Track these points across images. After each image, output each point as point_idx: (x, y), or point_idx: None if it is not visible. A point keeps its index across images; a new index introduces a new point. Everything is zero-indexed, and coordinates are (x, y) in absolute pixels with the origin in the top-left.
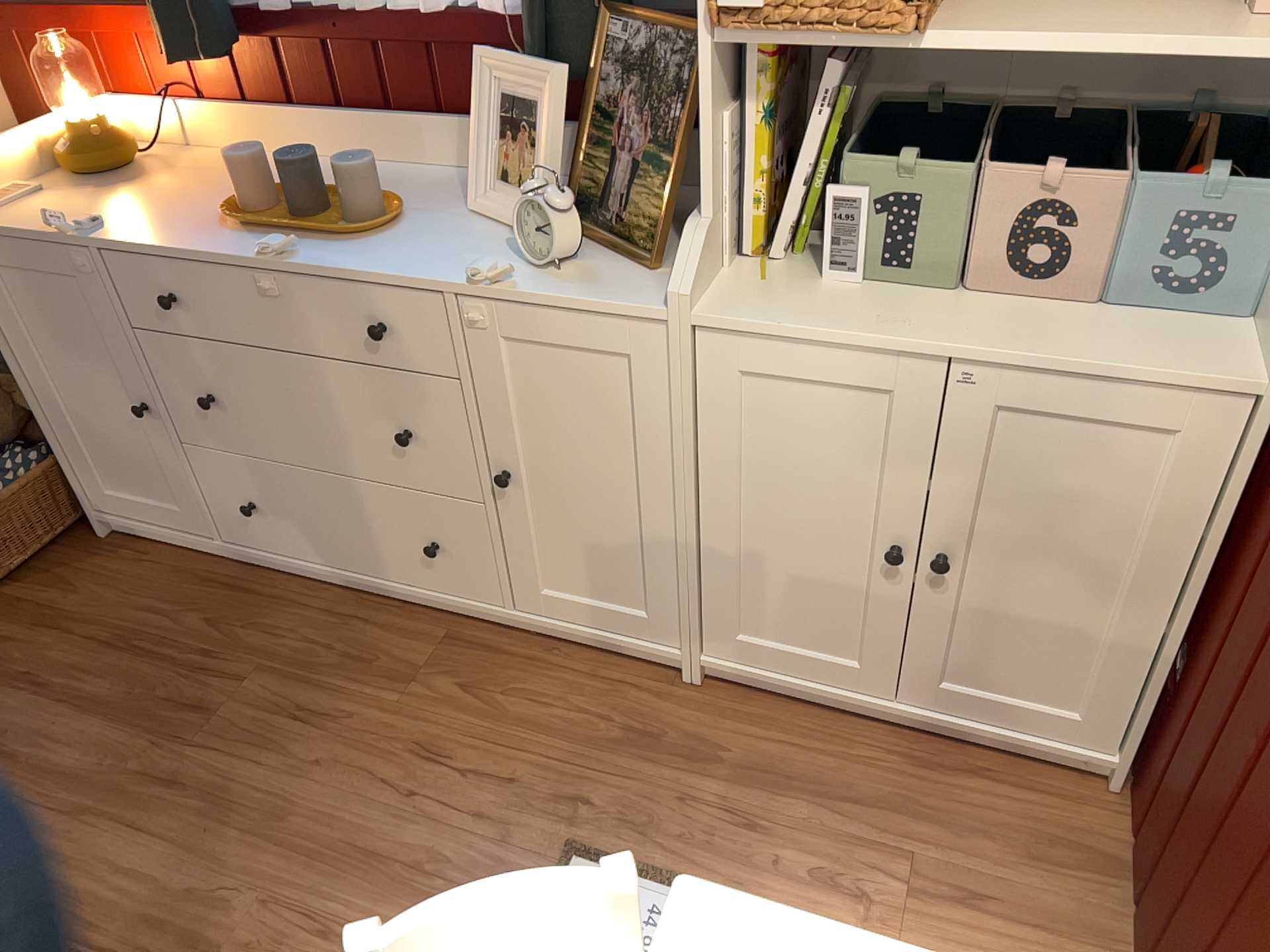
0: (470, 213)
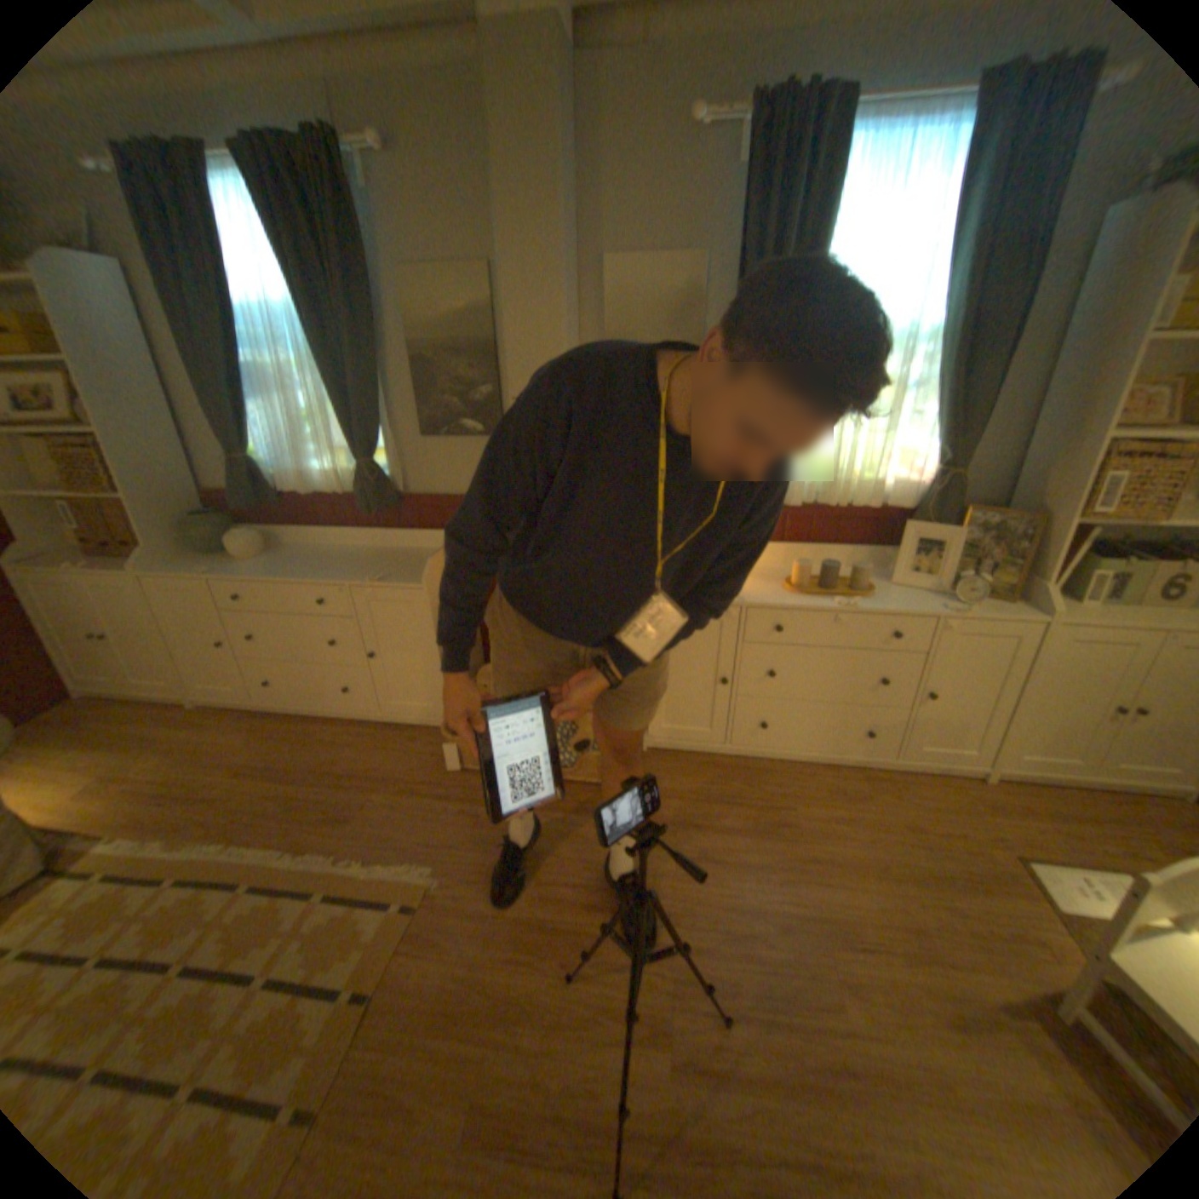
0: (892, 587)
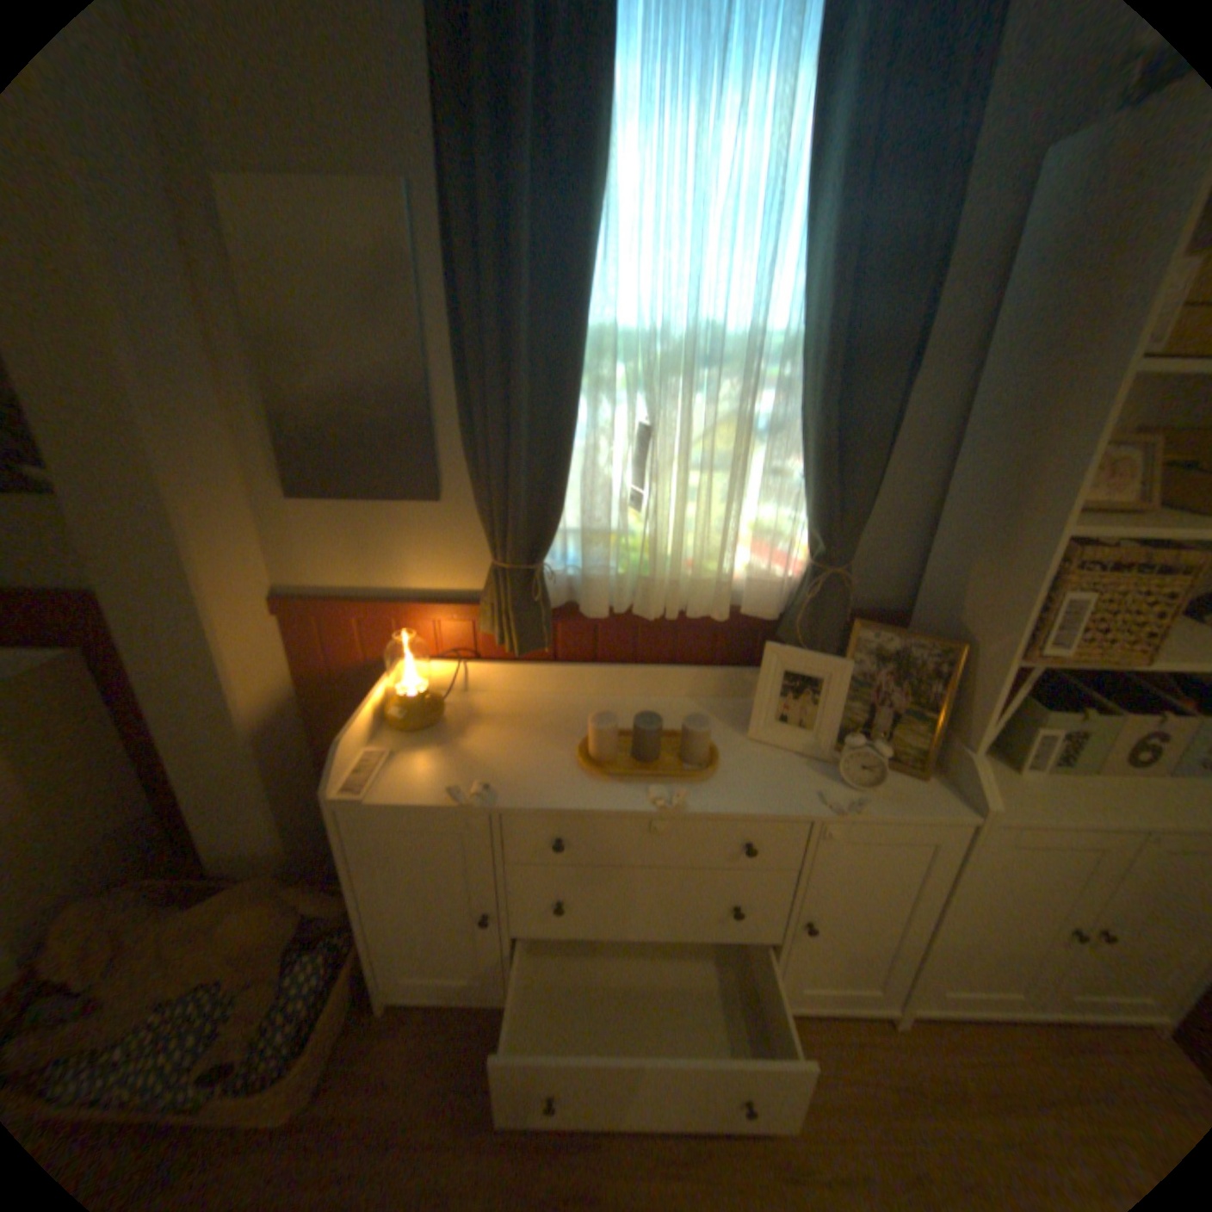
0: (750, 743)
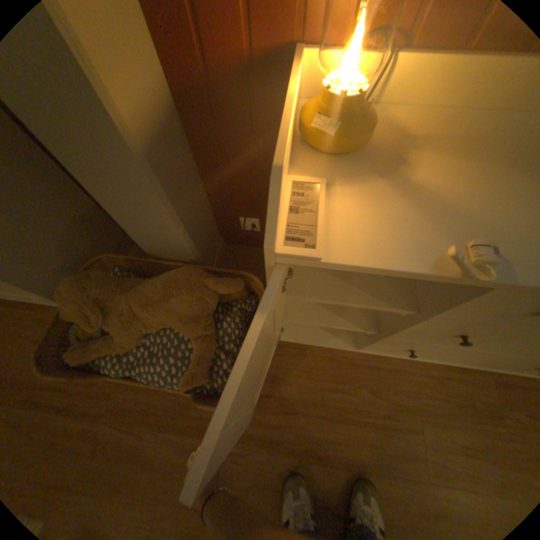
0: None
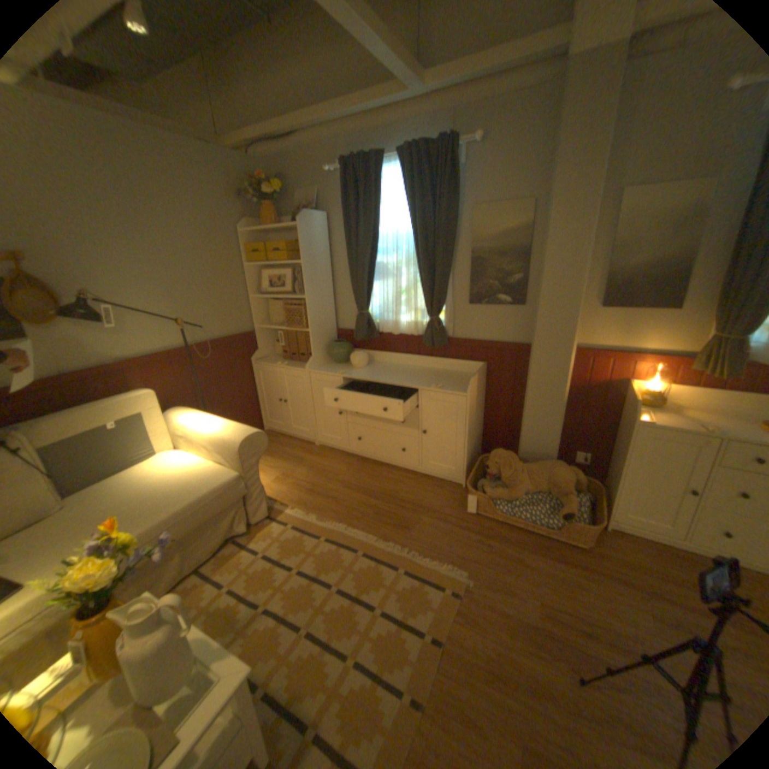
0: None
